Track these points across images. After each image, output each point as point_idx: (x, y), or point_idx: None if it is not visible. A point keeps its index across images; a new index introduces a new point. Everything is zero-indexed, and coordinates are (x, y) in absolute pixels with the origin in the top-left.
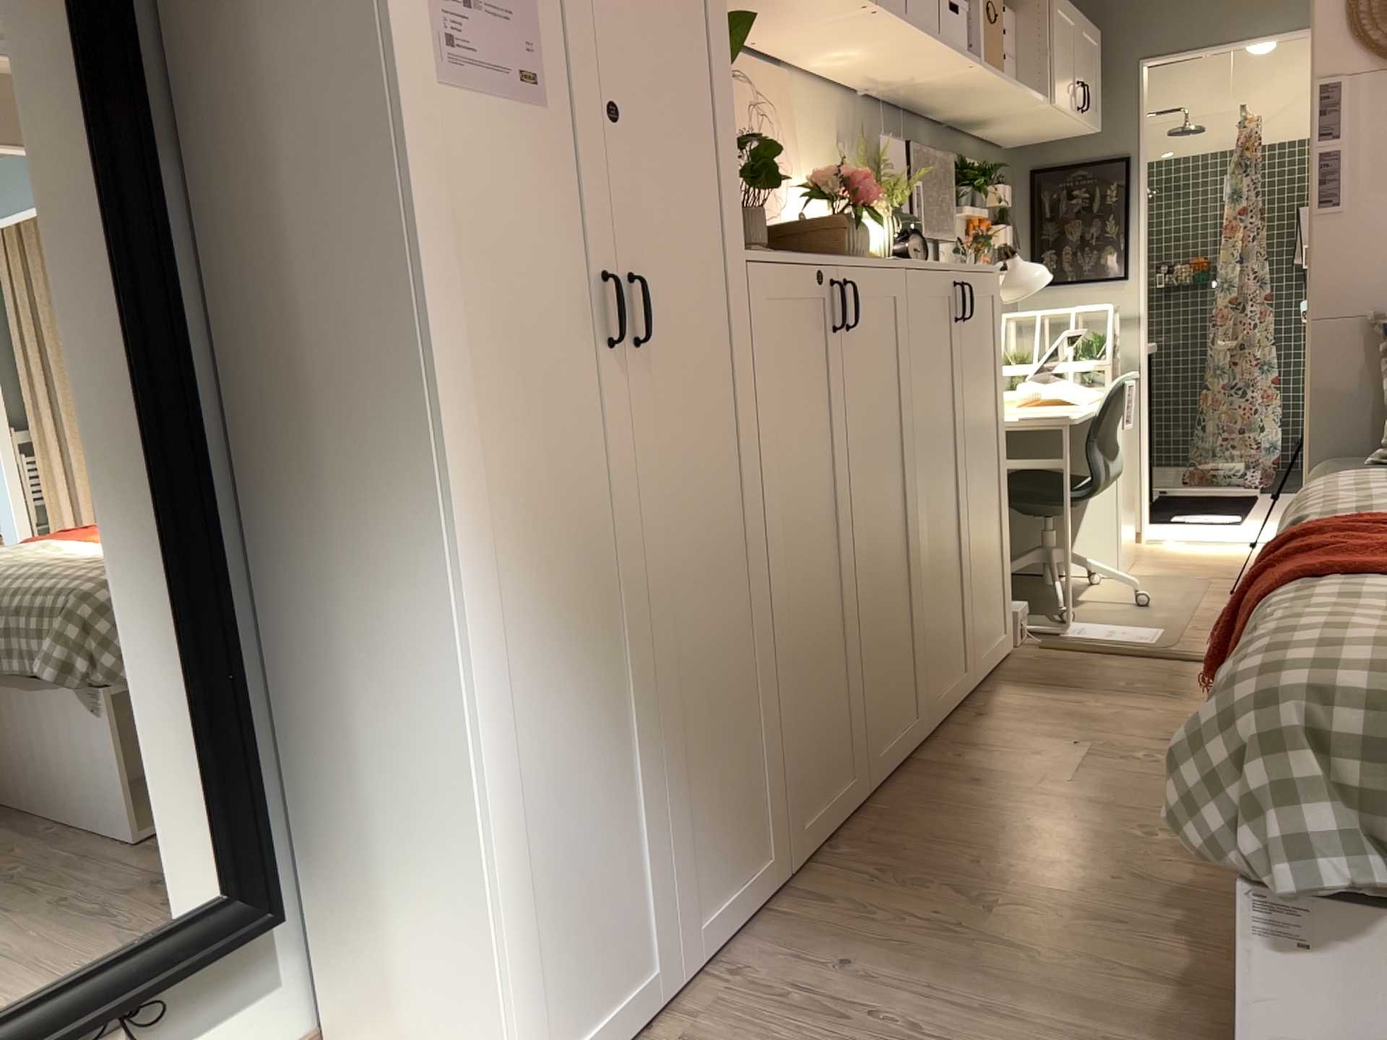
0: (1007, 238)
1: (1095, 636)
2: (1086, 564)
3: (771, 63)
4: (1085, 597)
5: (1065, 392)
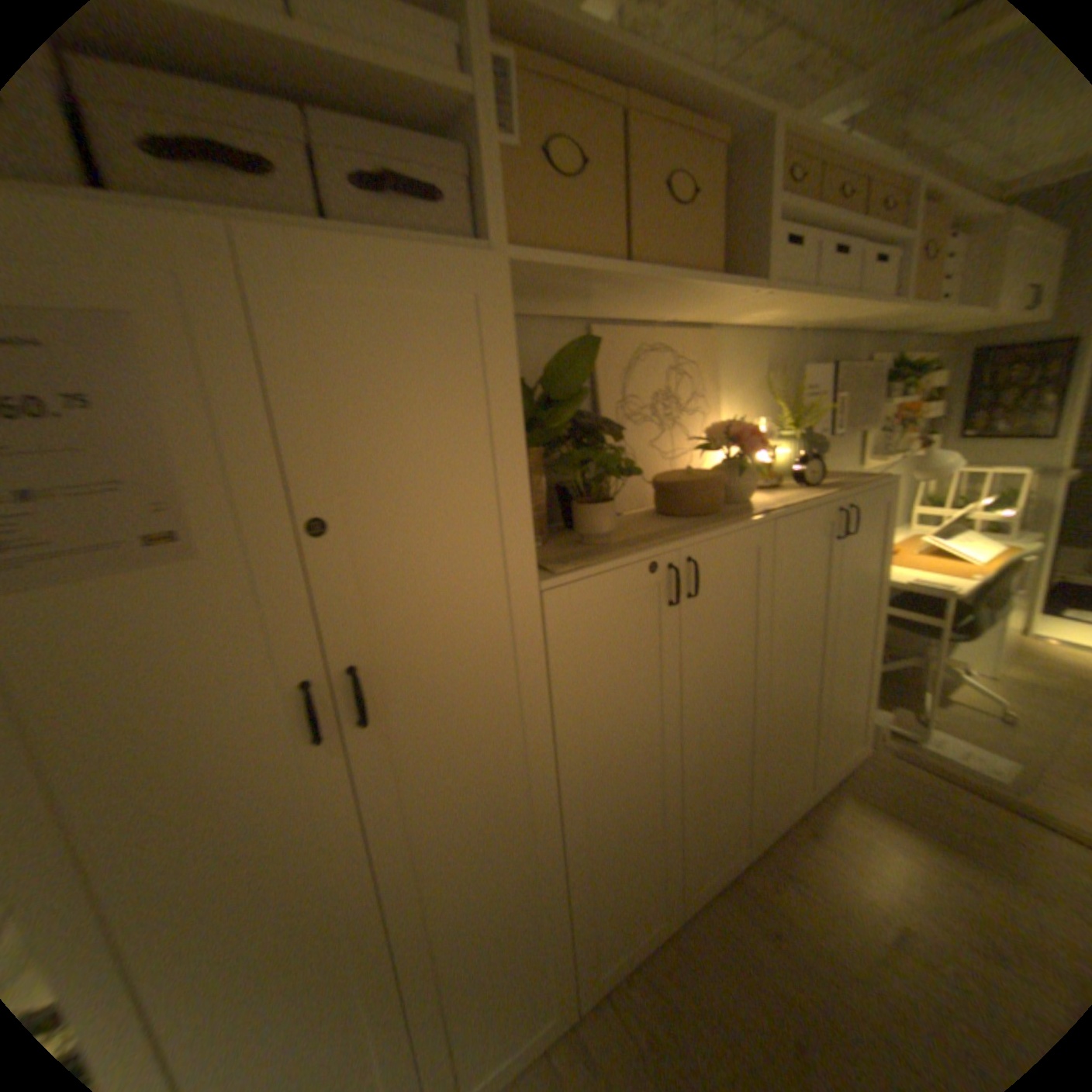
0: (939, 408)
1: (950, 755)
2: (963, 667)
3: (698, 326)
4: (954, 698)
5: (962, 551)
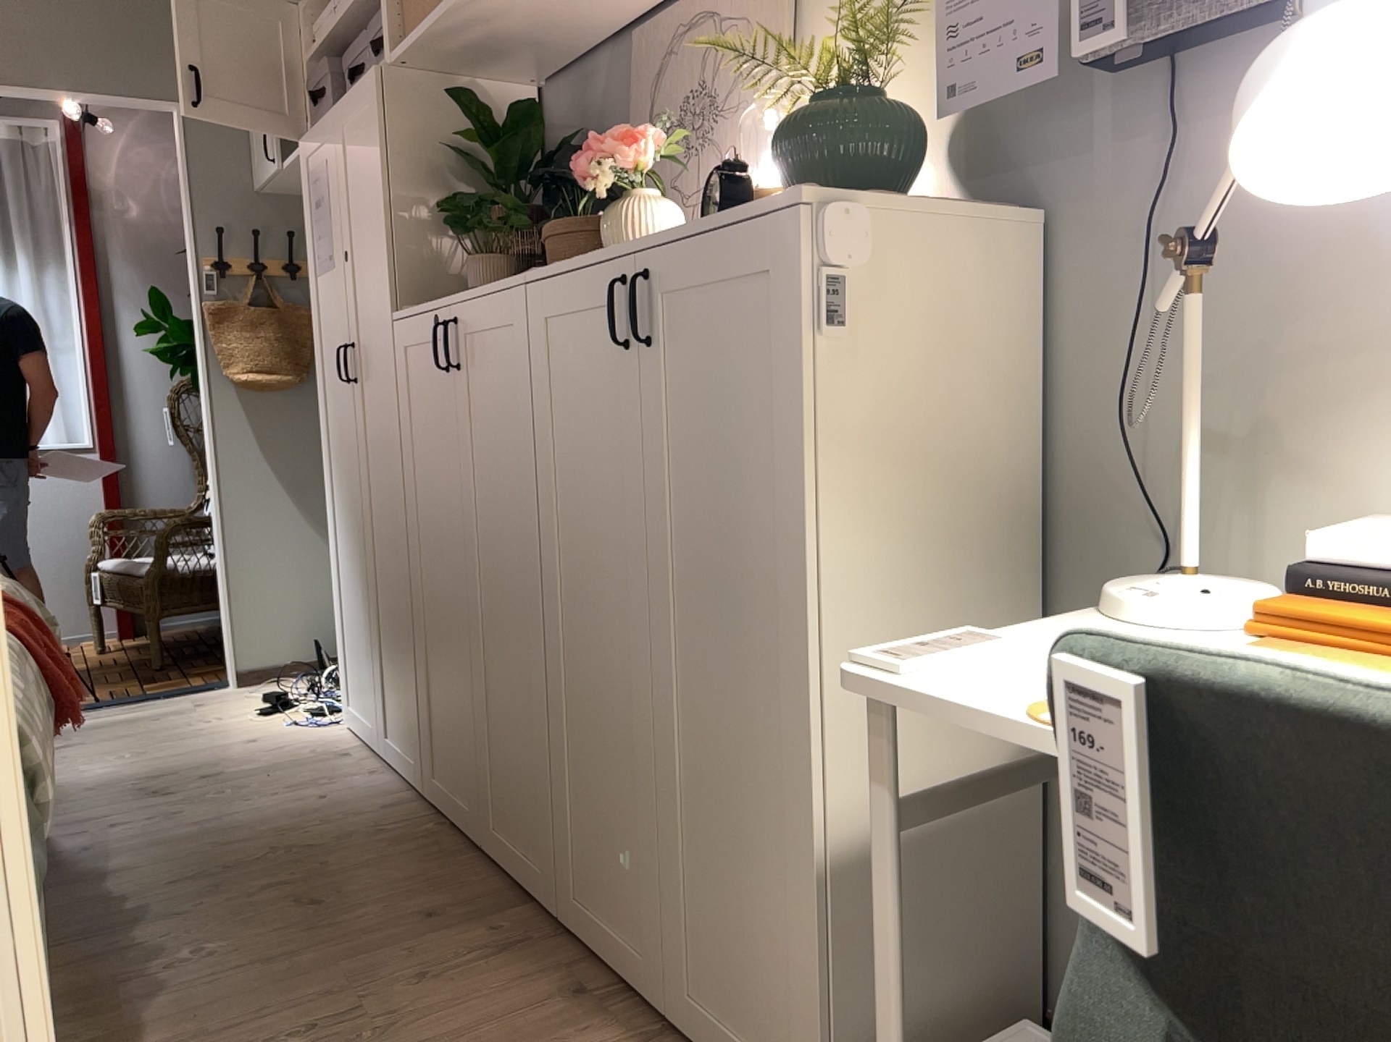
0: None
1: None
2: None
3: None
4: None
5: None
